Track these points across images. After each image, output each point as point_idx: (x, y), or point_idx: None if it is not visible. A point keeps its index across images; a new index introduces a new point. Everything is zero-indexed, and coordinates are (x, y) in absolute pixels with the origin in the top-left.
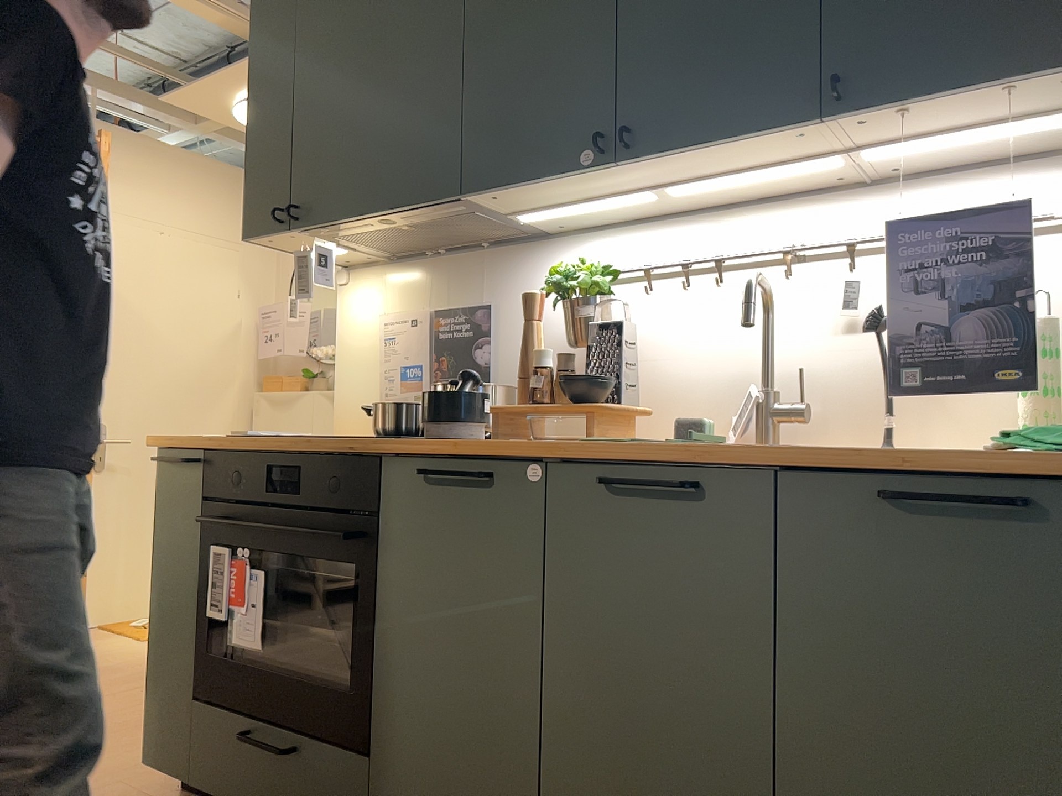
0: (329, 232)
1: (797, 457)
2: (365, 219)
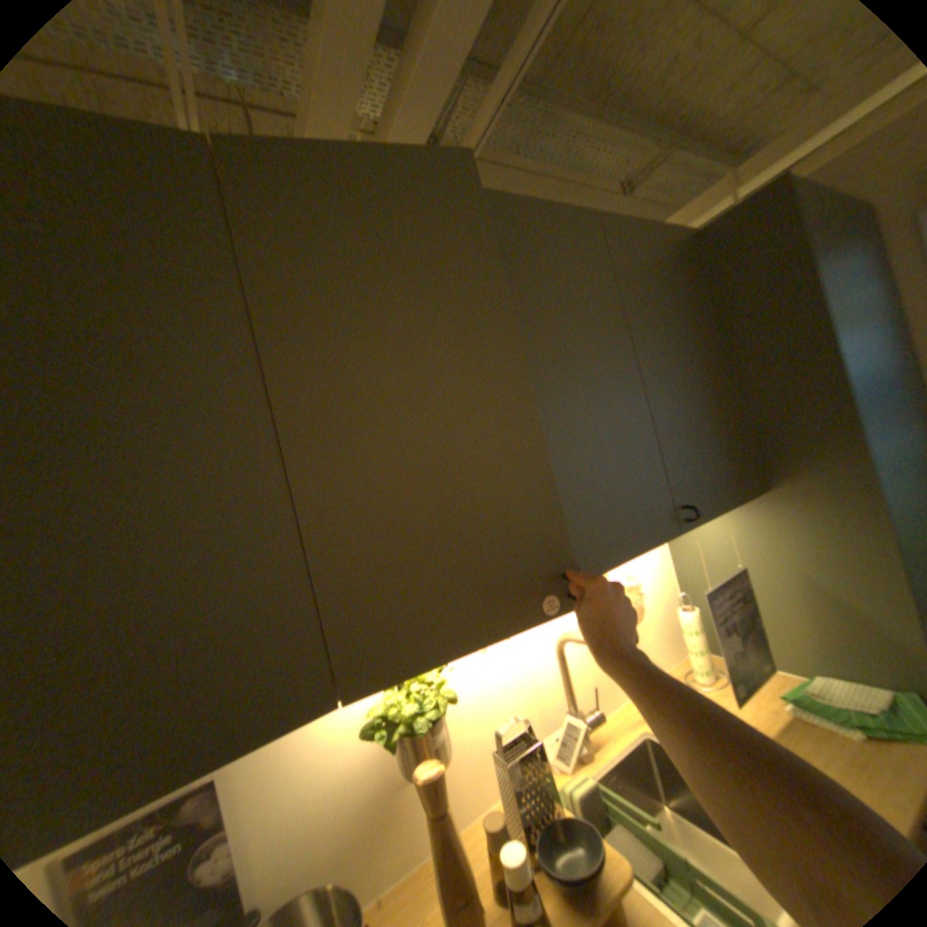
0: None
1: None
2: None
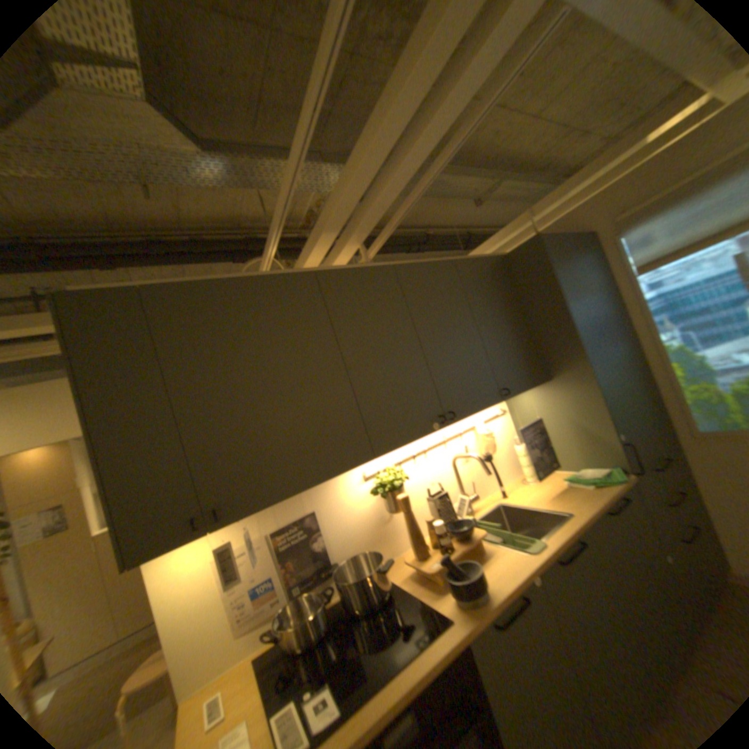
0: (240, 518)
1: (597, 516)
2: (291, 496)
